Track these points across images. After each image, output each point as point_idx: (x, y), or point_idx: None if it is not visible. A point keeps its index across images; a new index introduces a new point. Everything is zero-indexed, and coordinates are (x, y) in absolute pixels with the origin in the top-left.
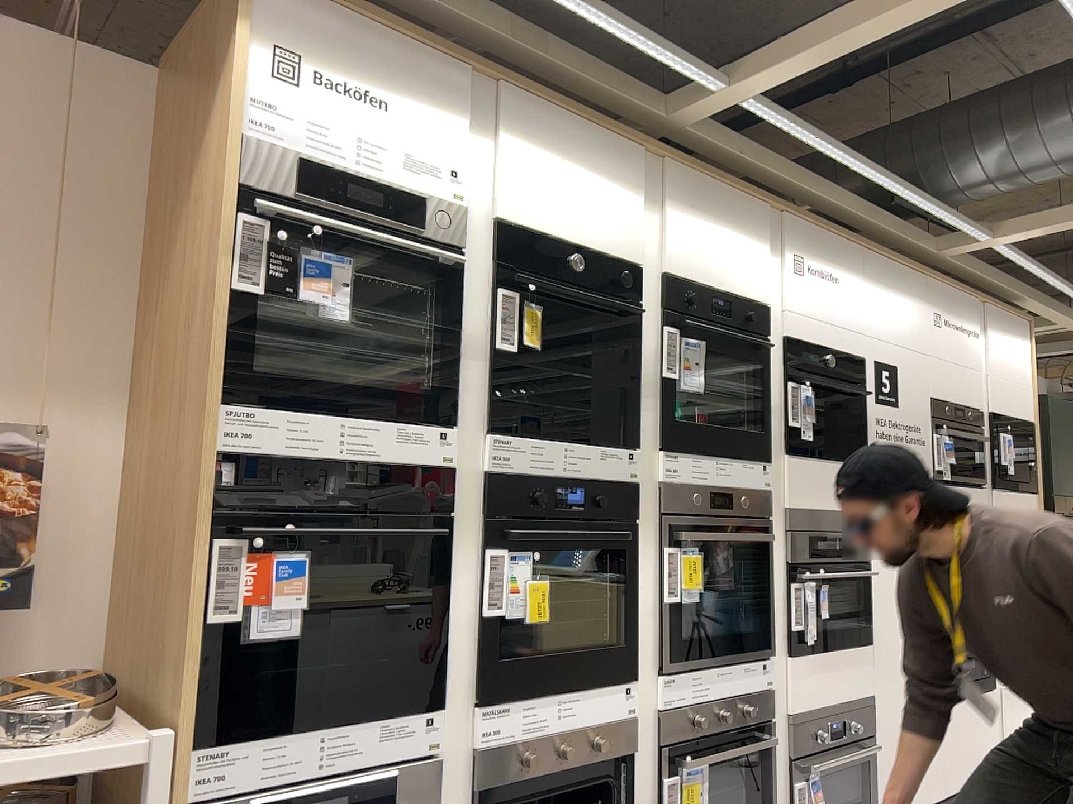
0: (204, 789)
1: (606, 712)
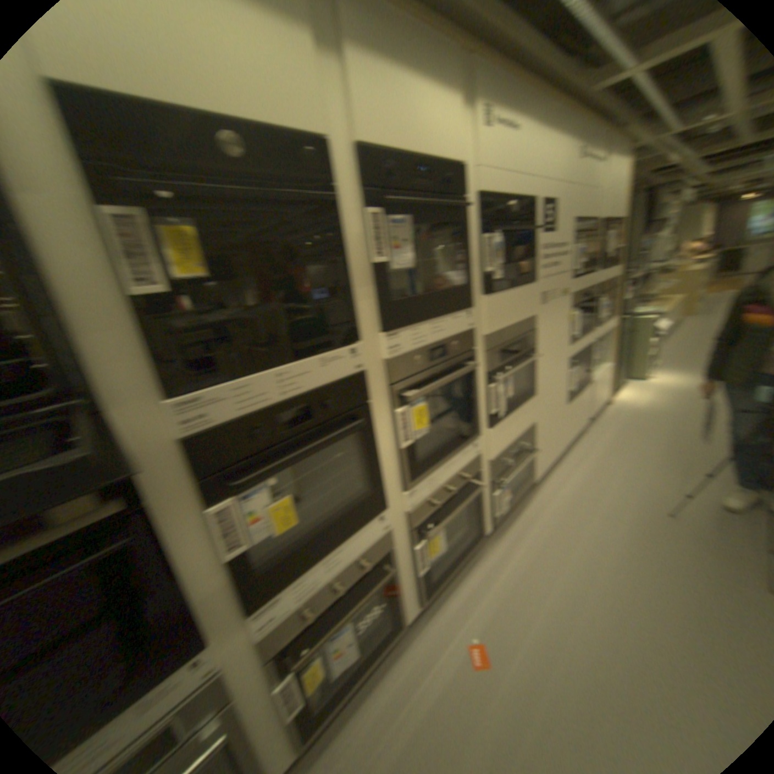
0: None
1: (370, 548)
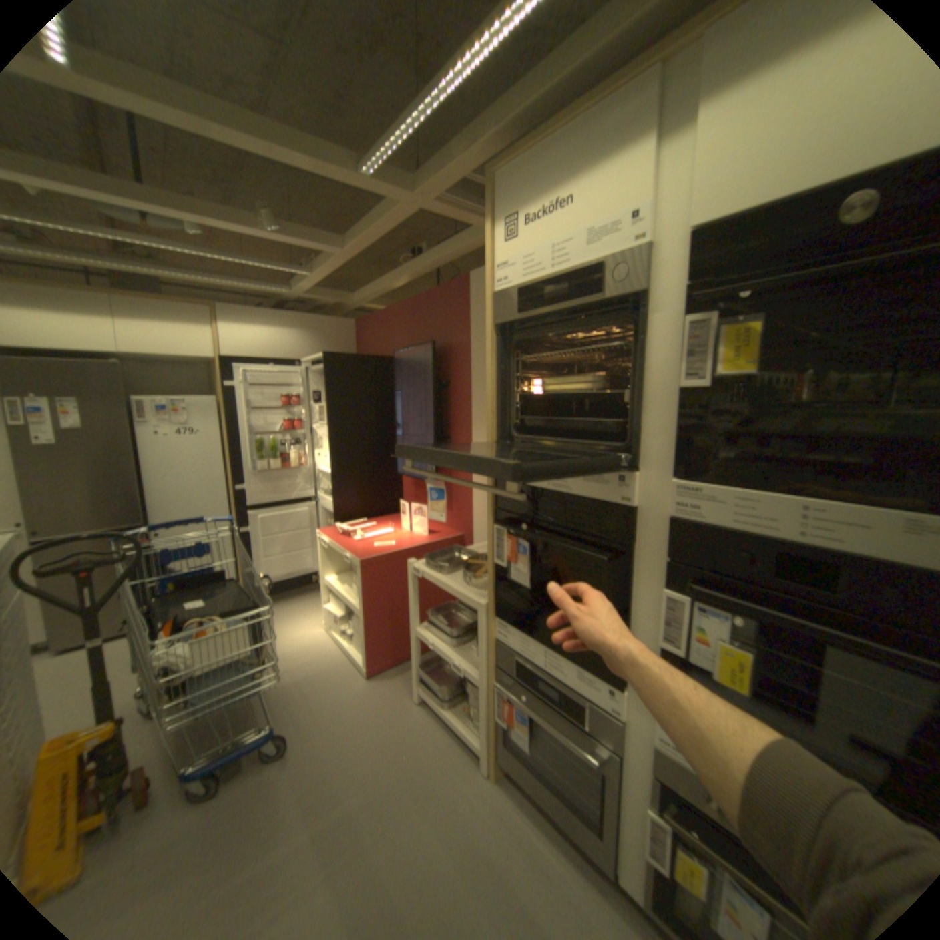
0: (500, 641)
1: None
